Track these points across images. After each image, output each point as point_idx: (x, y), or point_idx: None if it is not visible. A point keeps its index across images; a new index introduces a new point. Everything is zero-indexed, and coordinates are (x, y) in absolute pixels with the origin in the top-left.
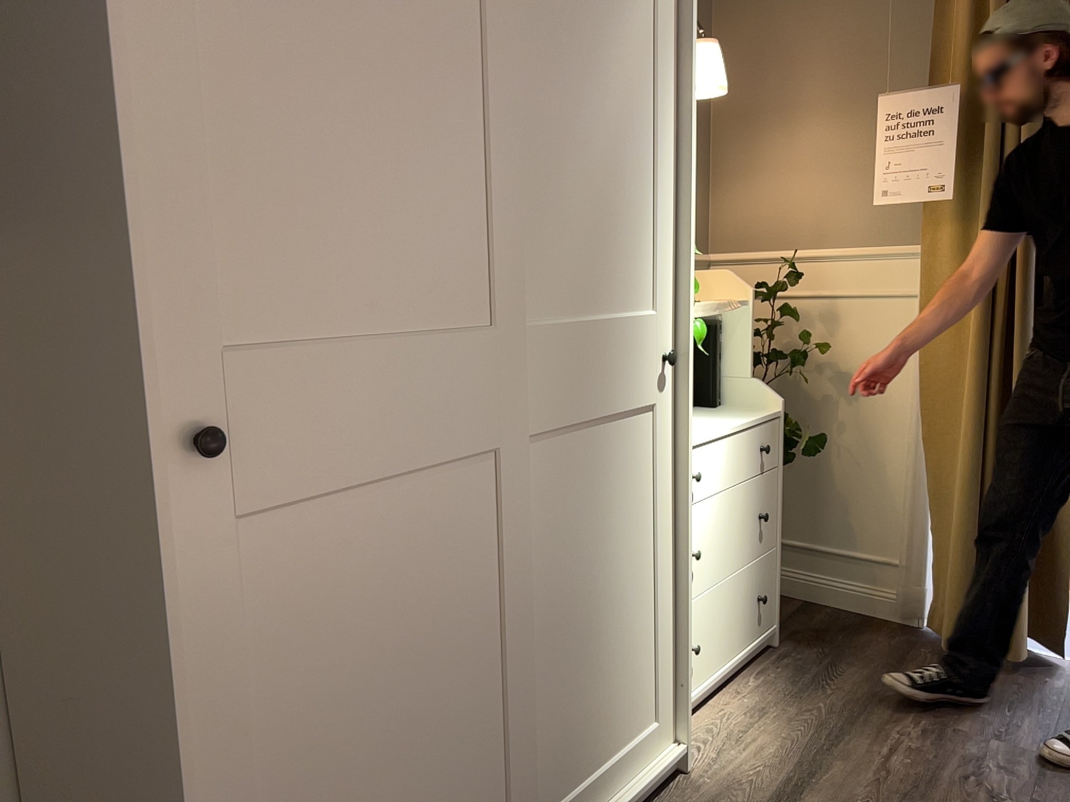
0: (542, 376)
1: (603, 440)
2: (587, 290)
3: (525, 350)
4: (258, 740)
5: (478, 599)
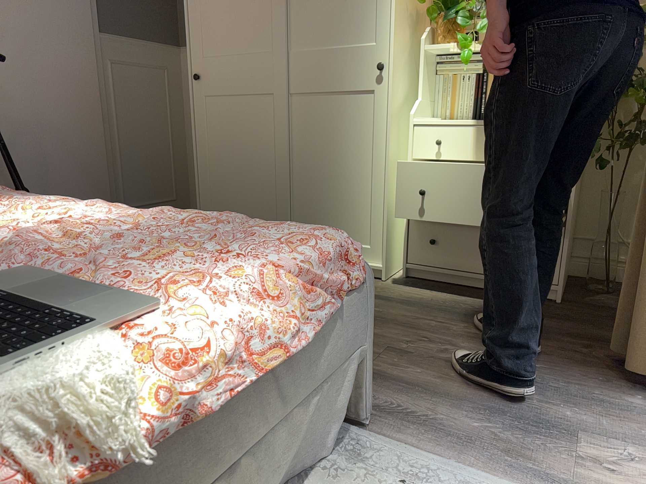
0: (299, 70)
1: (337, 102)
2: (328, 35)
3: (289, 60)
4: (204, 150)
5: (264, 143)
